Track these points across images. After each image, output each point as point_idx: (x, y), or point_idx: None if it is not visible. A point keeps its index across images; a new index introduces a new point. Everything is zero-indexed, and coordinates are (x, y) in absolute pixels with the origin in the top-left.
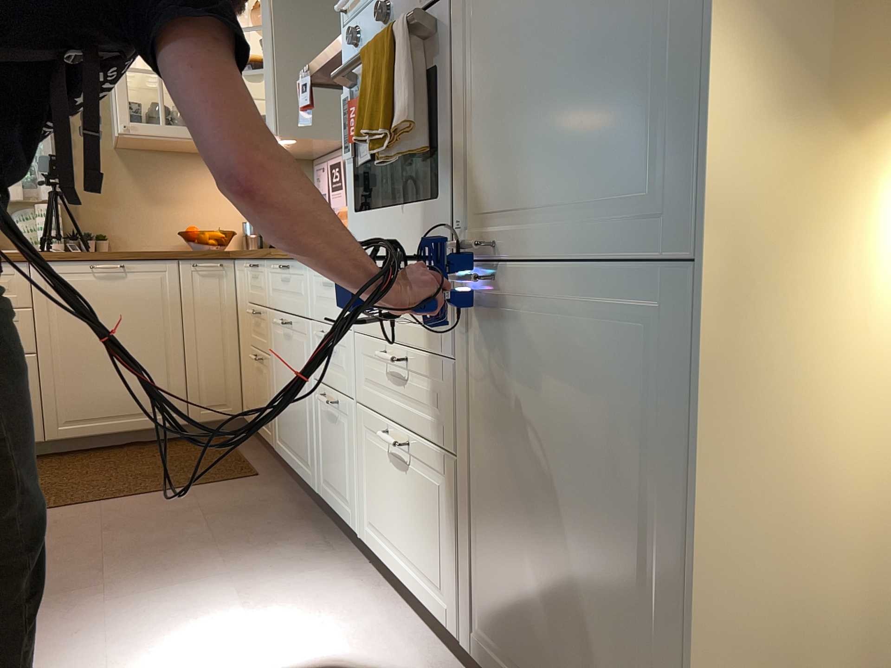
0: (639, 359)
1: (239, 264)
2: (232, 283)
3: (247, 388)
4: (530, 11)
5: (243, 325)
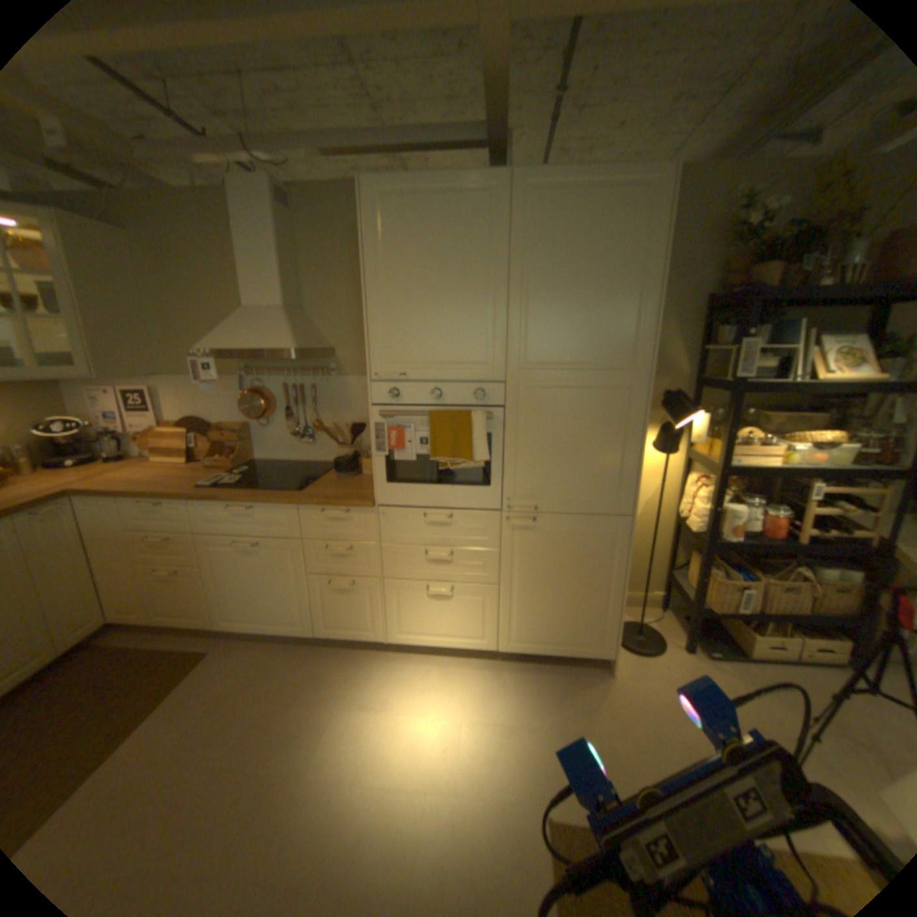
0: (602, 539)
1: (89, 502)
2: (71, 518)
3: (121, 599)
4: (556, 433)
5: (104, 552)
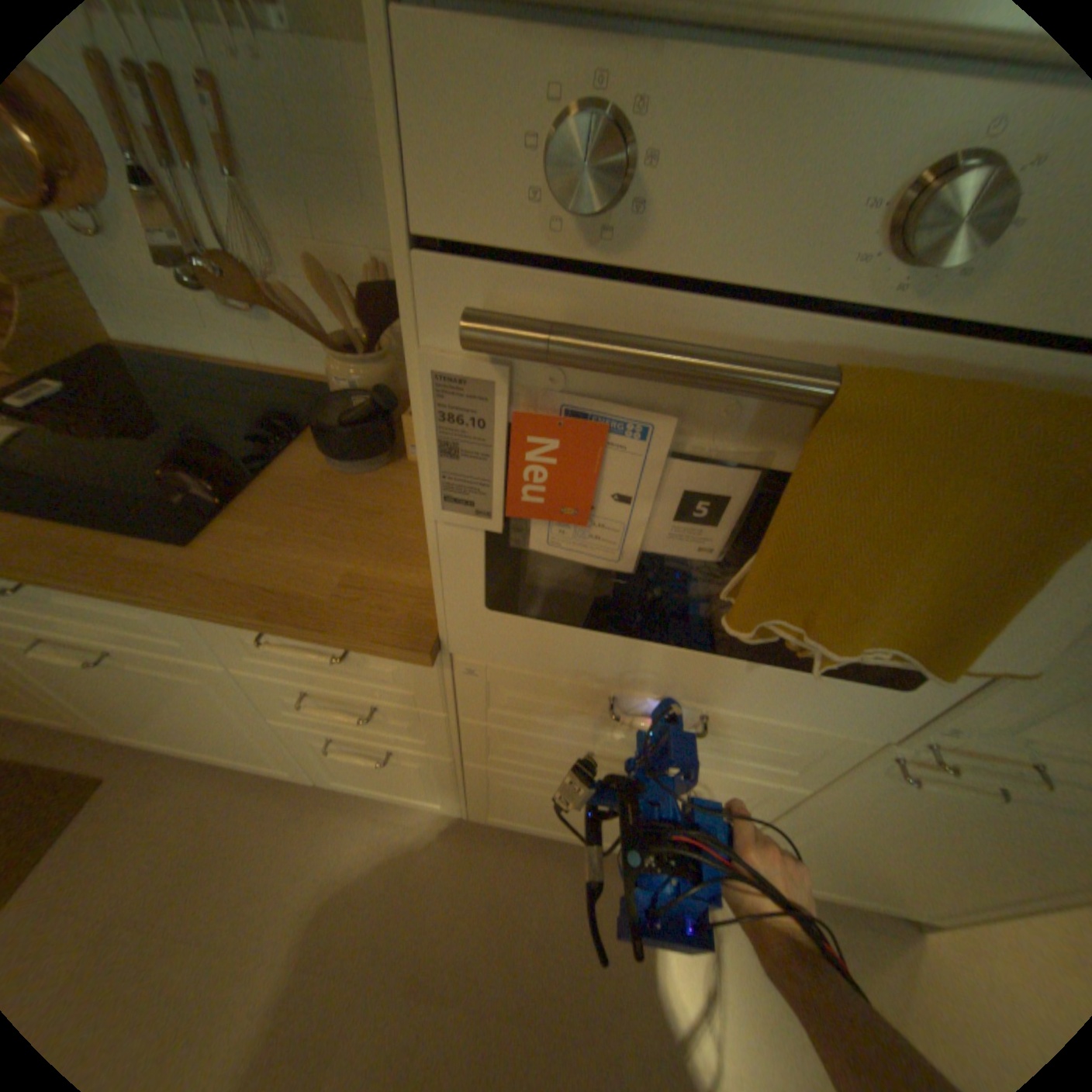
0: None
1: None
2: None
3: None
4: None
5: None
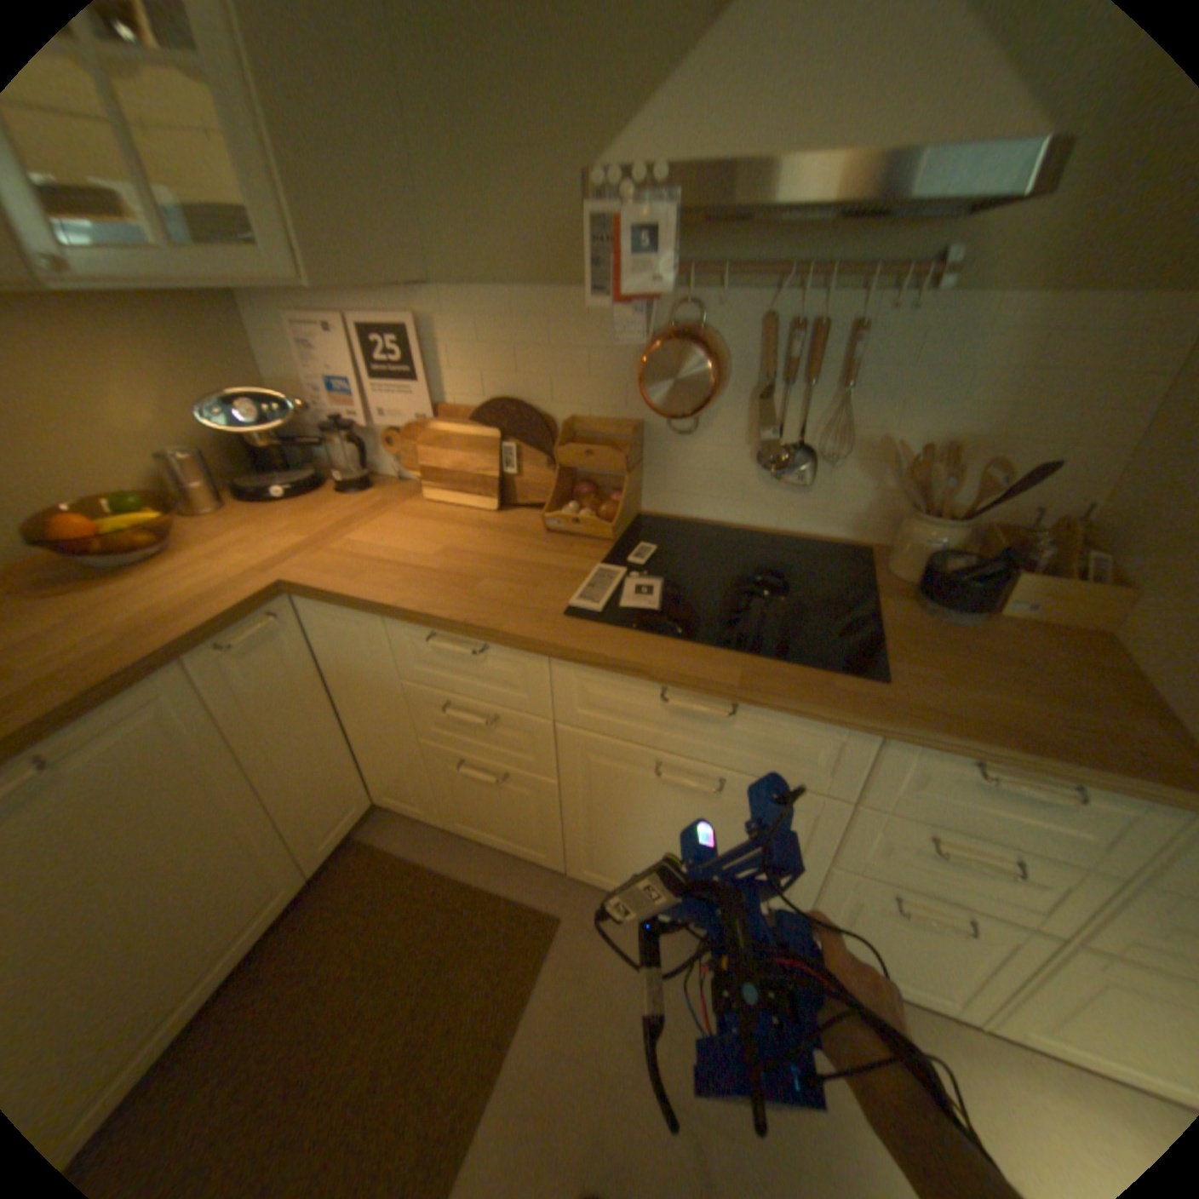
0: None
1: (331, 608)
2: (299, 634)
3: (399, 780)
4: None
5: (365, 702)
